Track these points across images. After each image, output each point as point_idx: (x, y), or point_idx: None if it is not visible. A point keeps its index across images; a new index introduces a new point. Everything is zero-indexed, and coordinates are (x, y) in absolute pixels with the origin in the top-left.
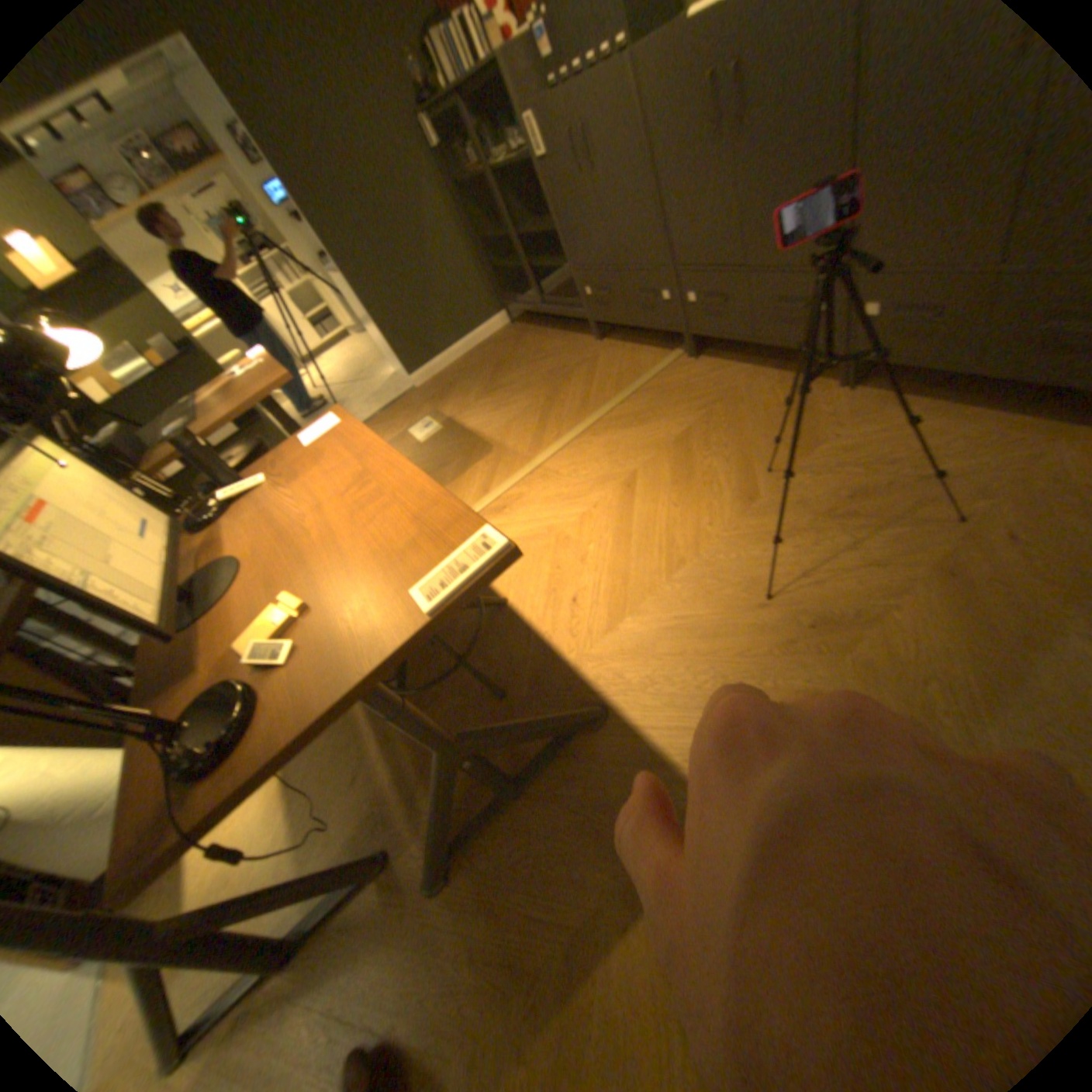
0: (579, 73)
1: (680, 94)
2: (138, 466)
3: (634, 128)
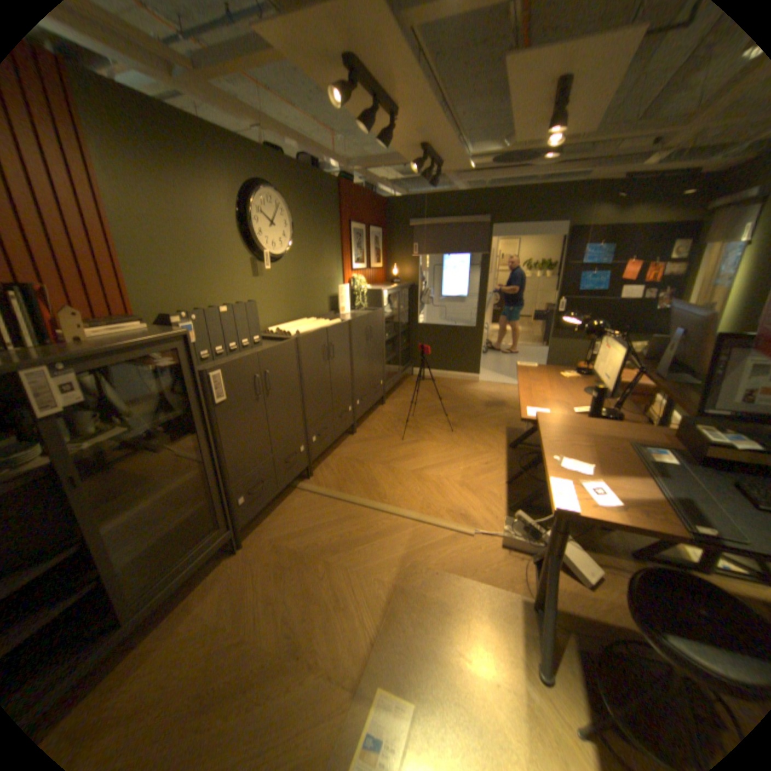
0: (220, 355)
1: (315, 354)
2: (671, 434)
3: (296, 369)
